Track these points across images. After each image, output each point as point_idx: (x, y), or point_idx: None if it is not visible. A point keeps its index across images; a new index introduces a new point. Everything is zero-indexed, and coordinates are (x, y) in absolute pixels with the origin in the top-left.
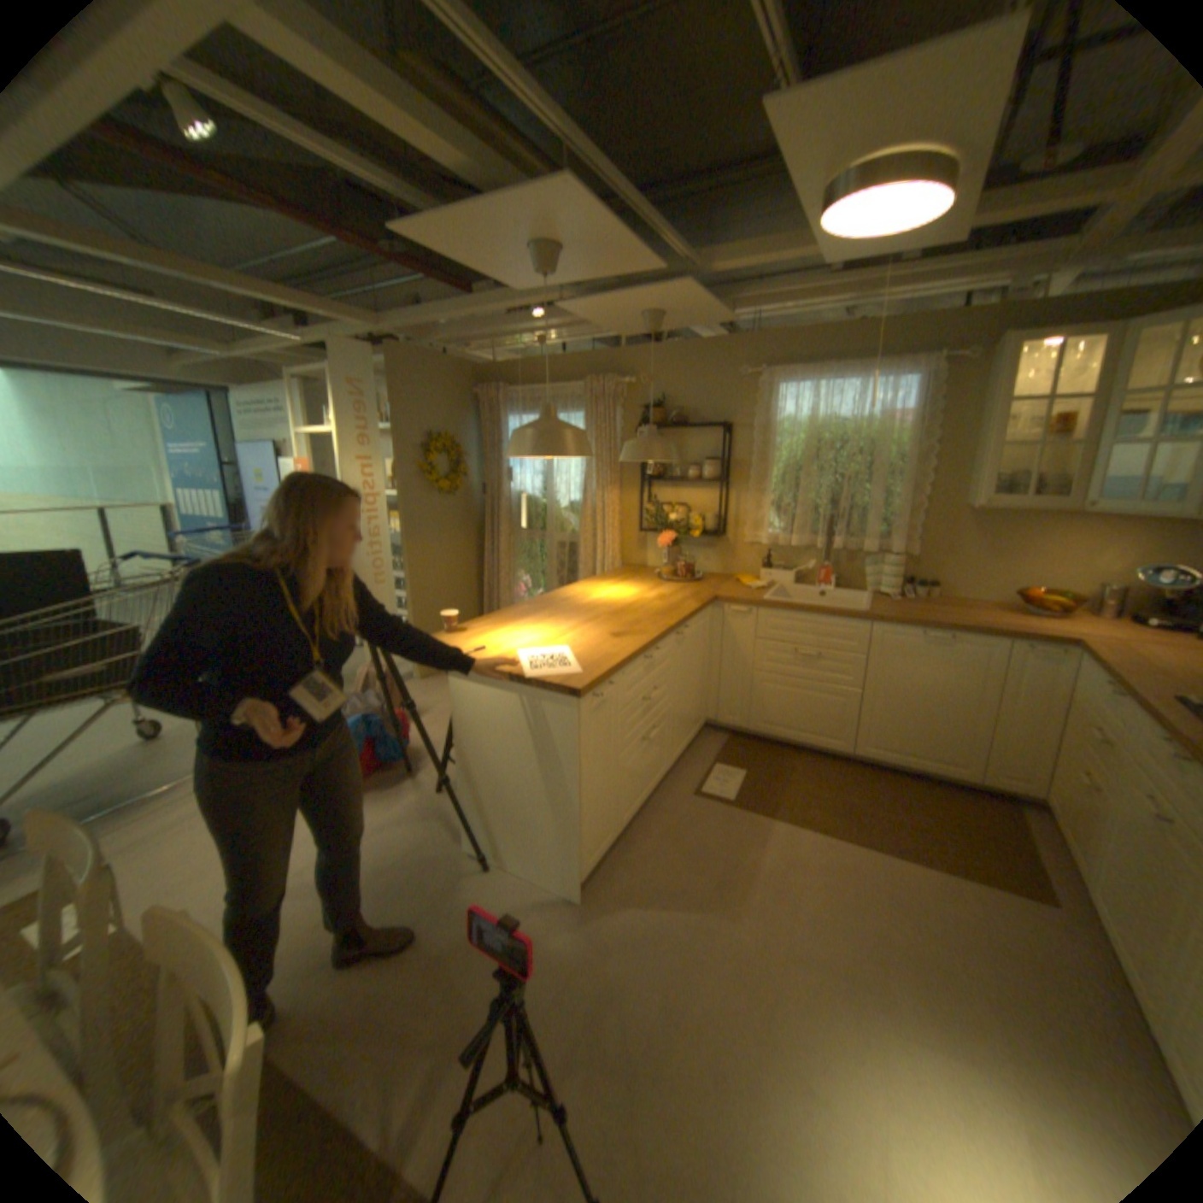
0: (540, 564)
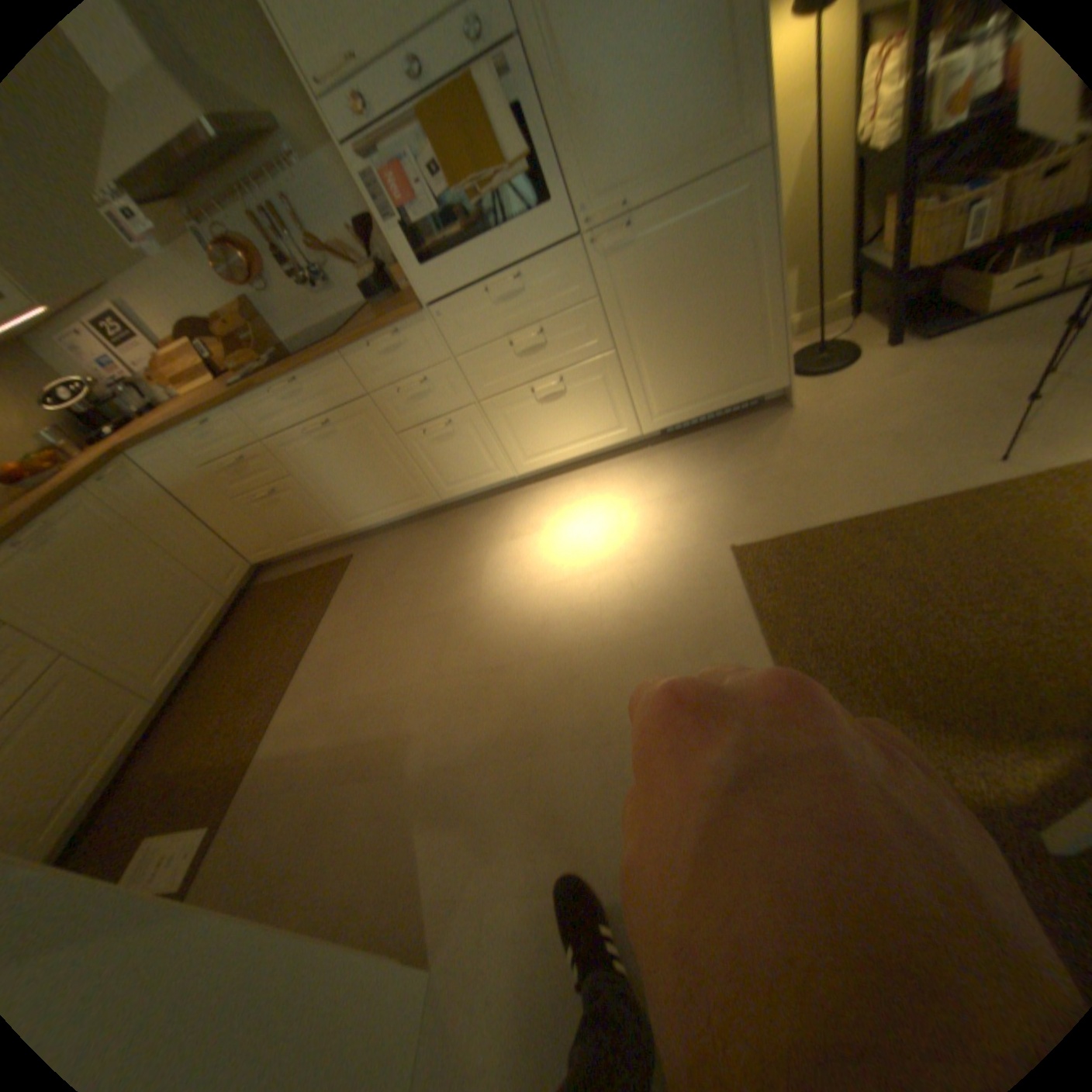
0: None
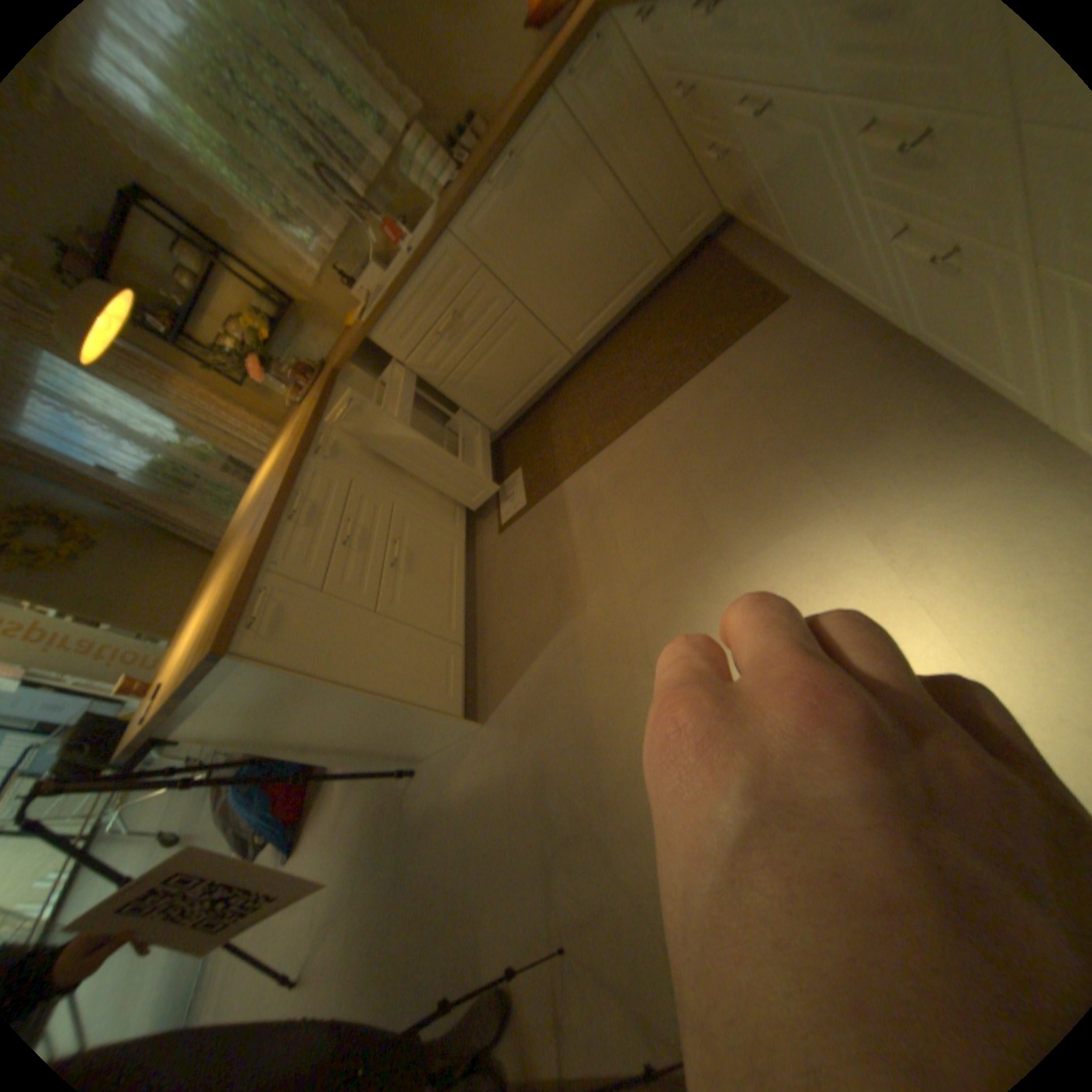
0: None
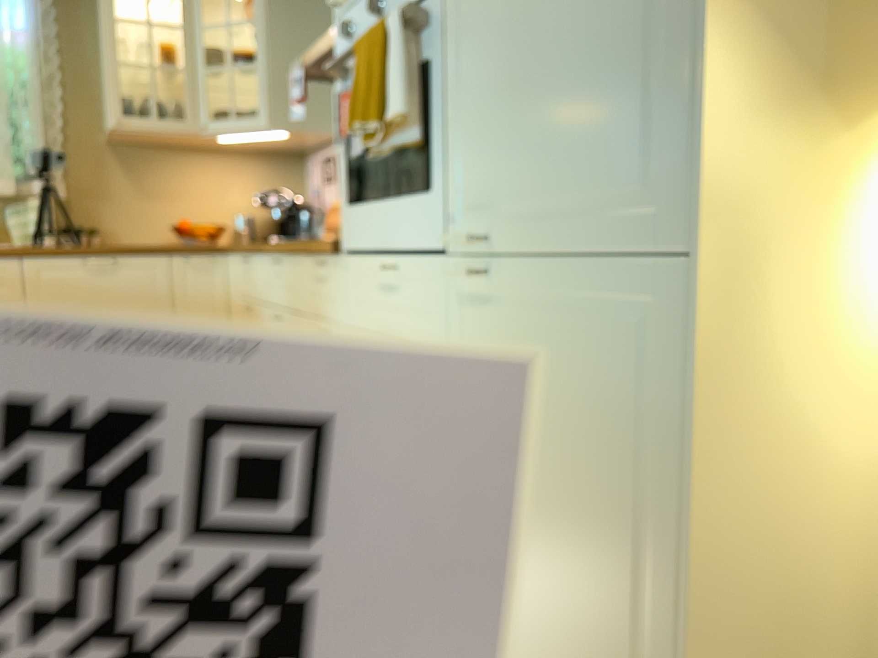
0: None
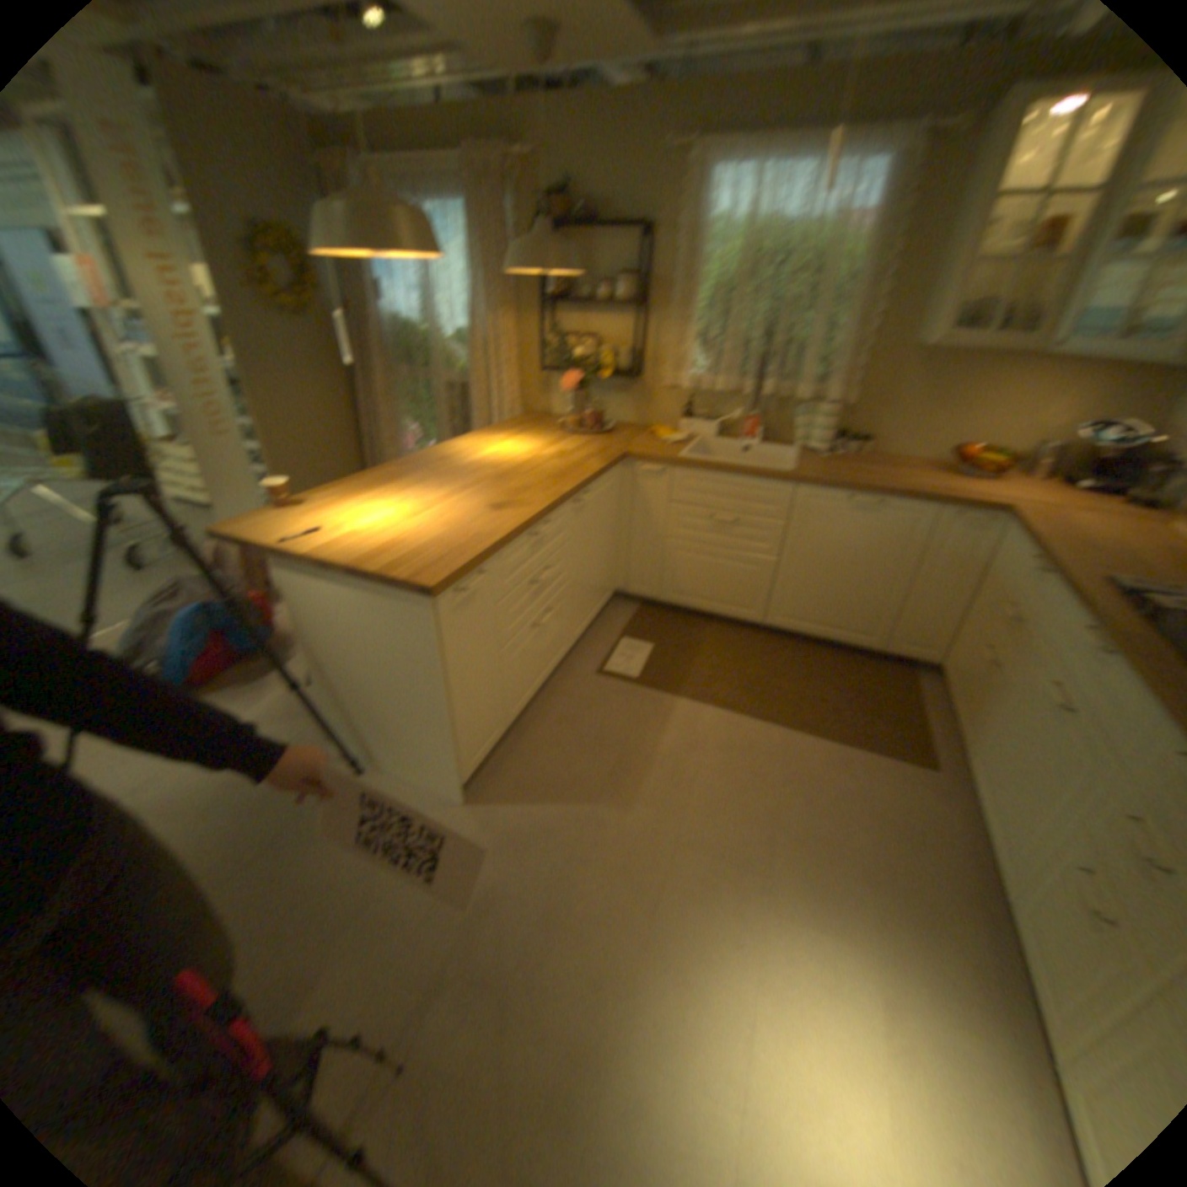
0: (430, 409)
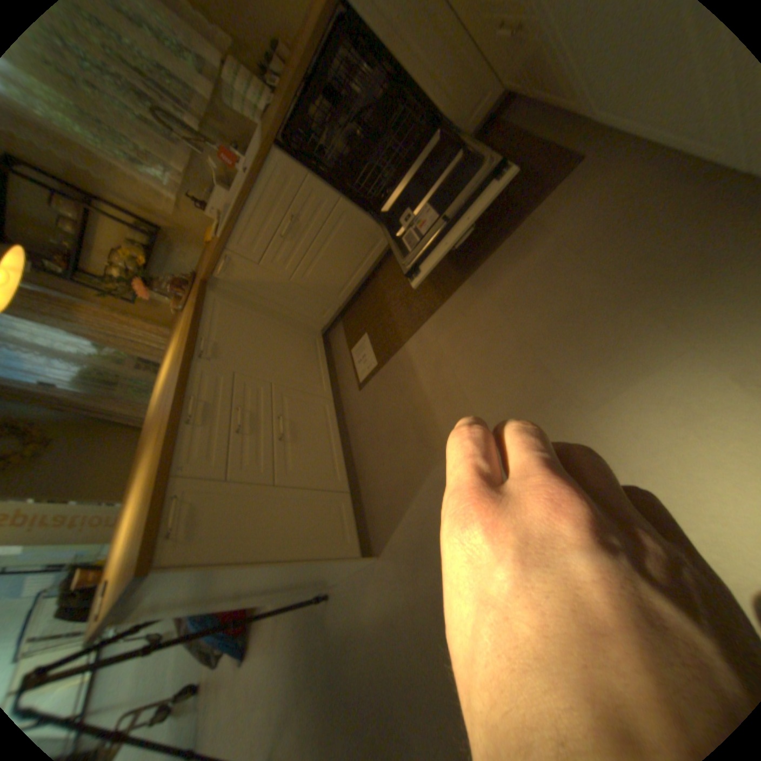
0: None
